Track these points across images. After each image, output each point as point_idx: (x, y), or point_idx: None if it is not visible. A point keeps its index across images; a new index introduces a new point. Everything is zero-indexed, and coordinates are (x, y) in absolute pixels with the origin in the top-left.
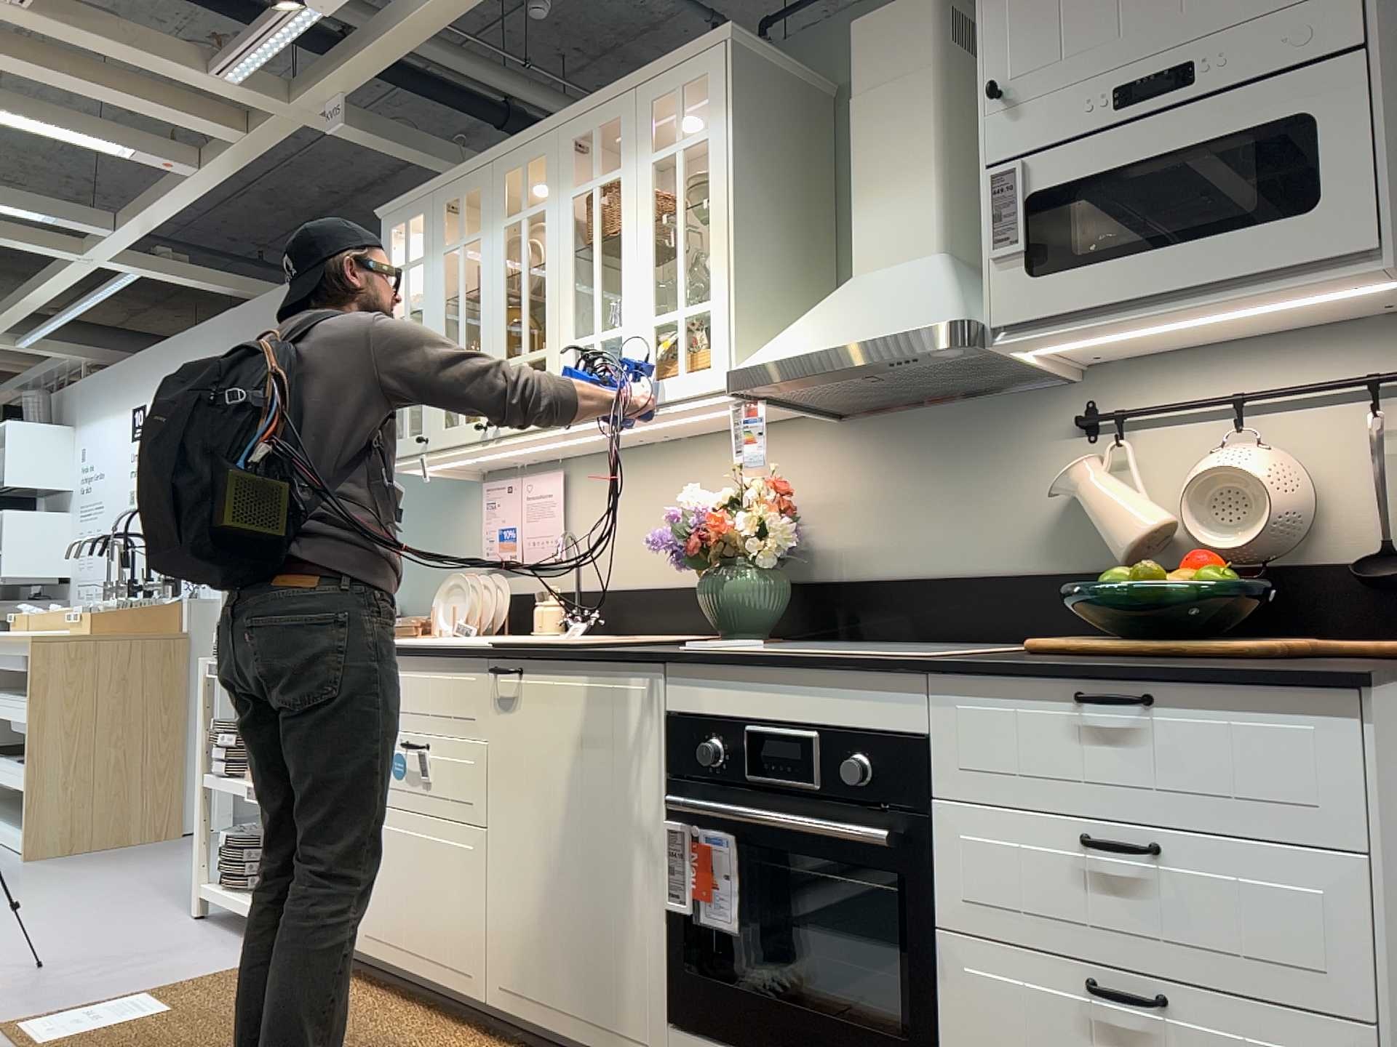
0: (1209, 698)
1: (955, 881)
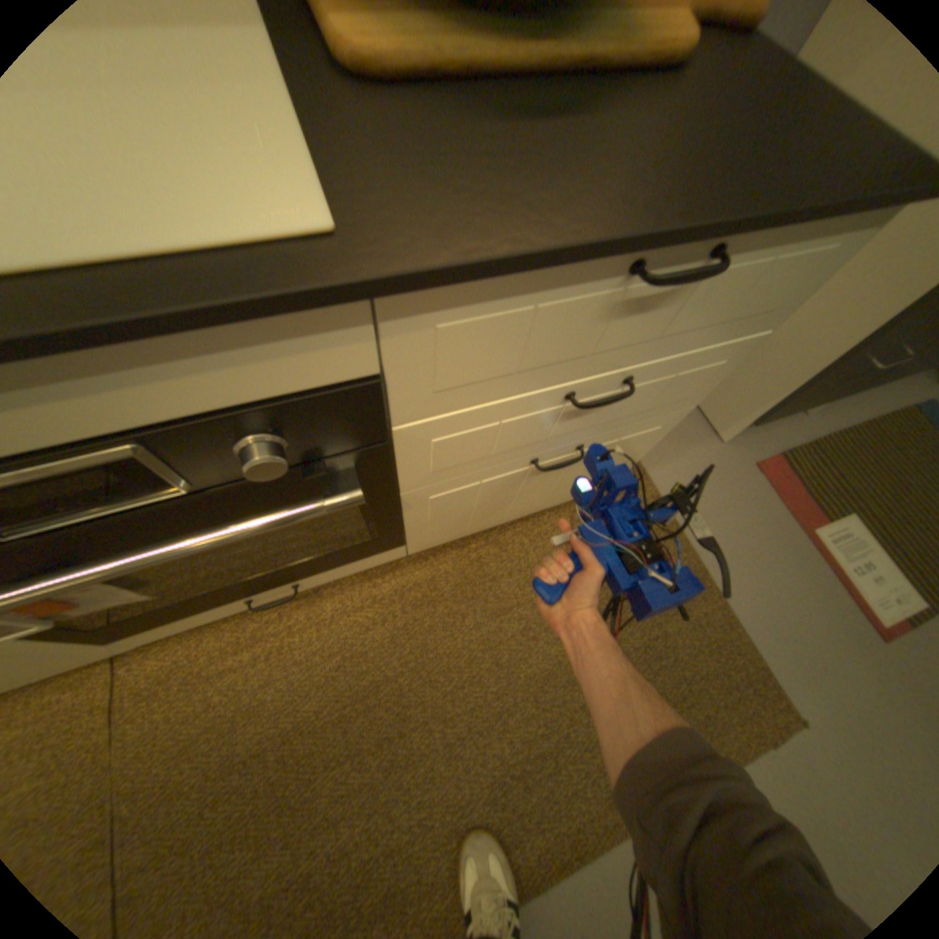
0: (782, 227)
1: (419, 463)
